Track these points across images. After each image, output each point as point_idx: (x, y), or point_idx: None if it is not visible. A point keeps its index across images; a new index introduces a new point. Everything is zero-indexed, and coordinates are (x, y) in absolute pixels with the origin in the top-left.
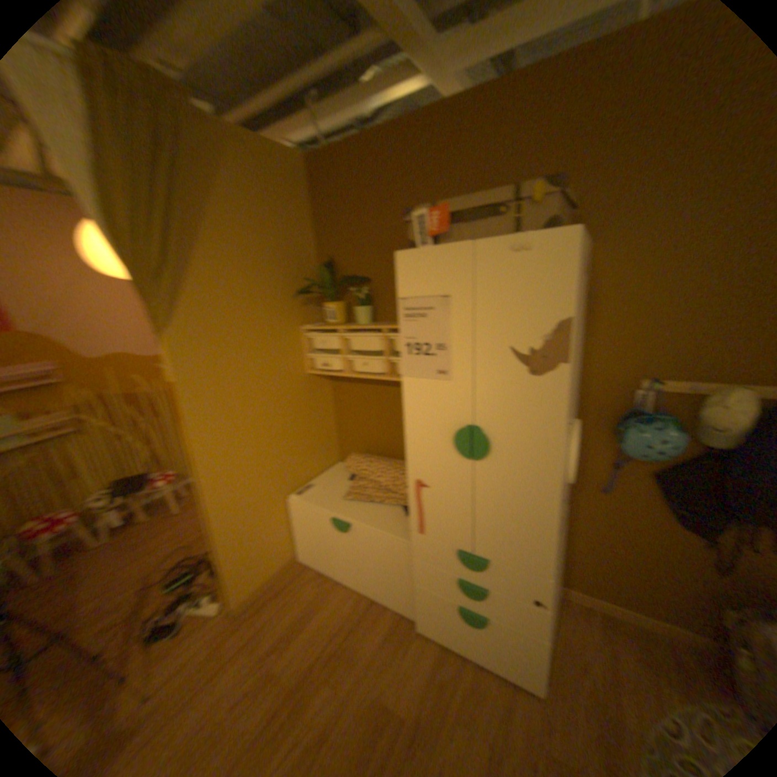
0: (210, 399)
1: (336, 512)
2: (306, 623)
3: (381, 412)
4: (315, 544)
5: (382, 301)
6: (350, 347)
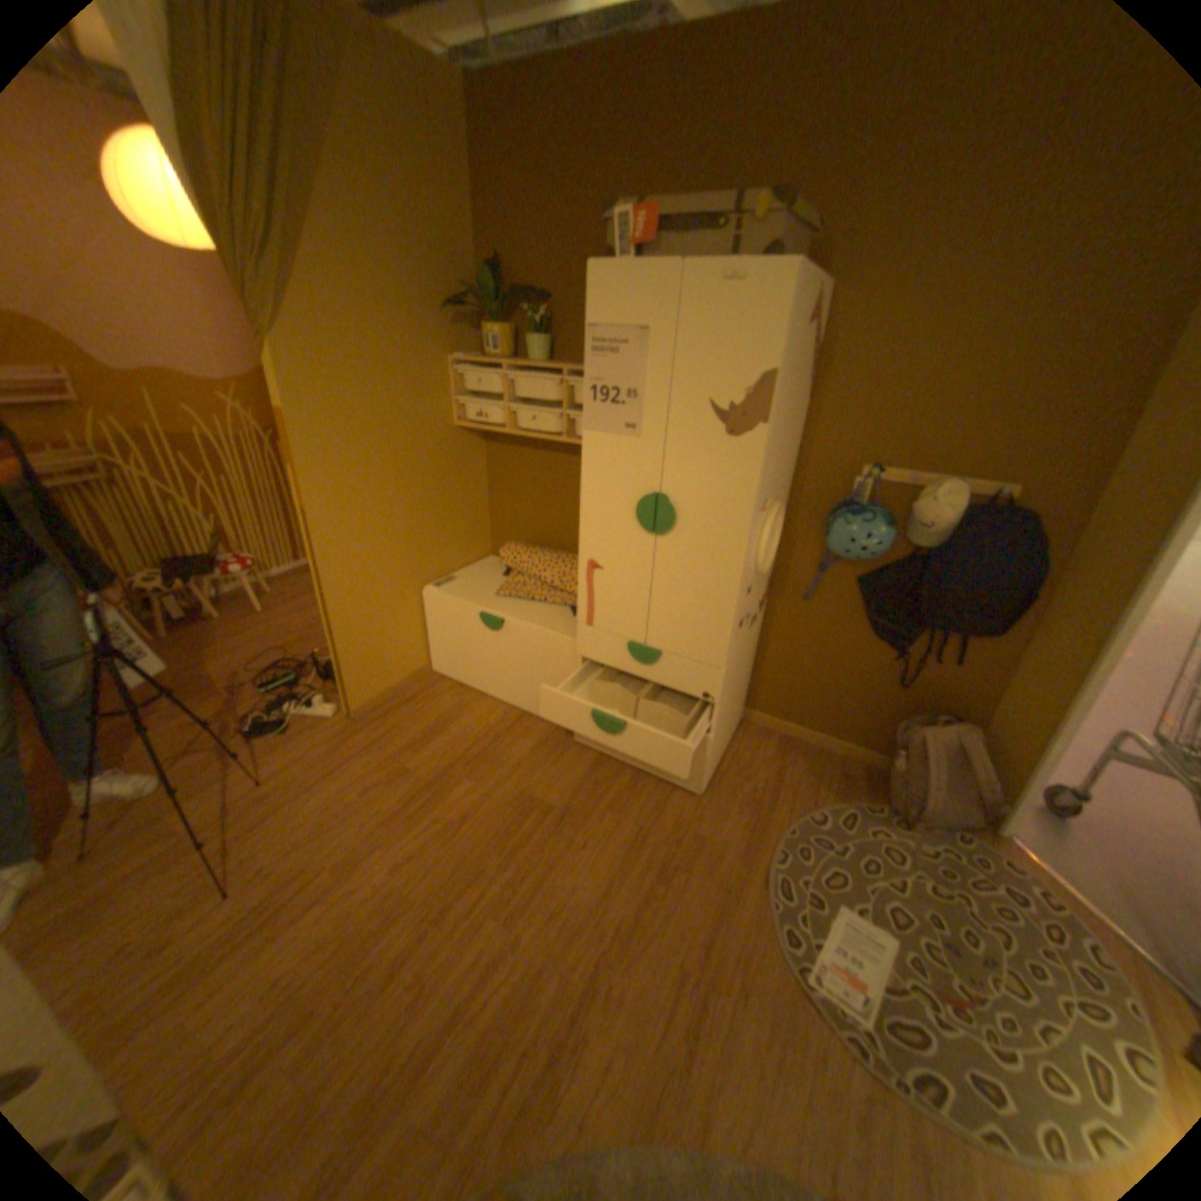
0: (330, 441)
1: (488, 607)
2: (447, 729)
3: (553, 490)
4: (459, 647)
5: (567, 332)
6: (519, 393)
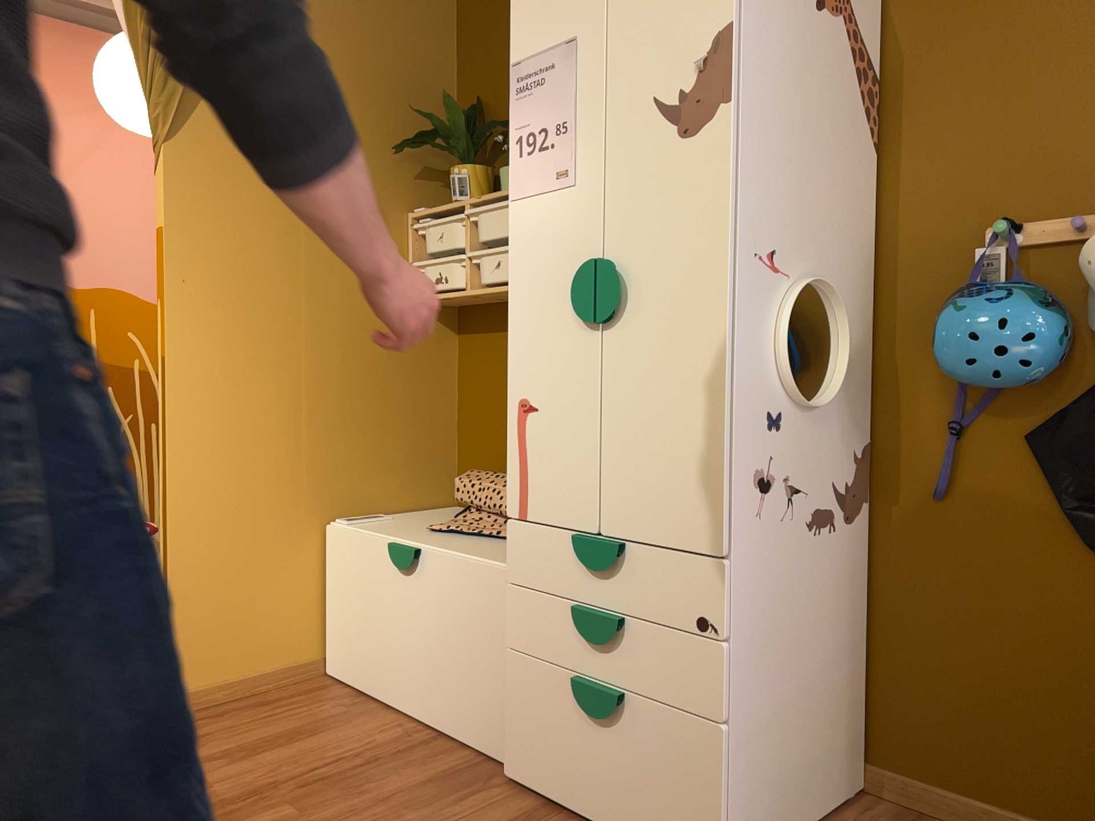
0: (222, 276)
1: (405, 538)
2: (300, 740)
3: None
4: (361, 617)
5: None
6: (483, 235)
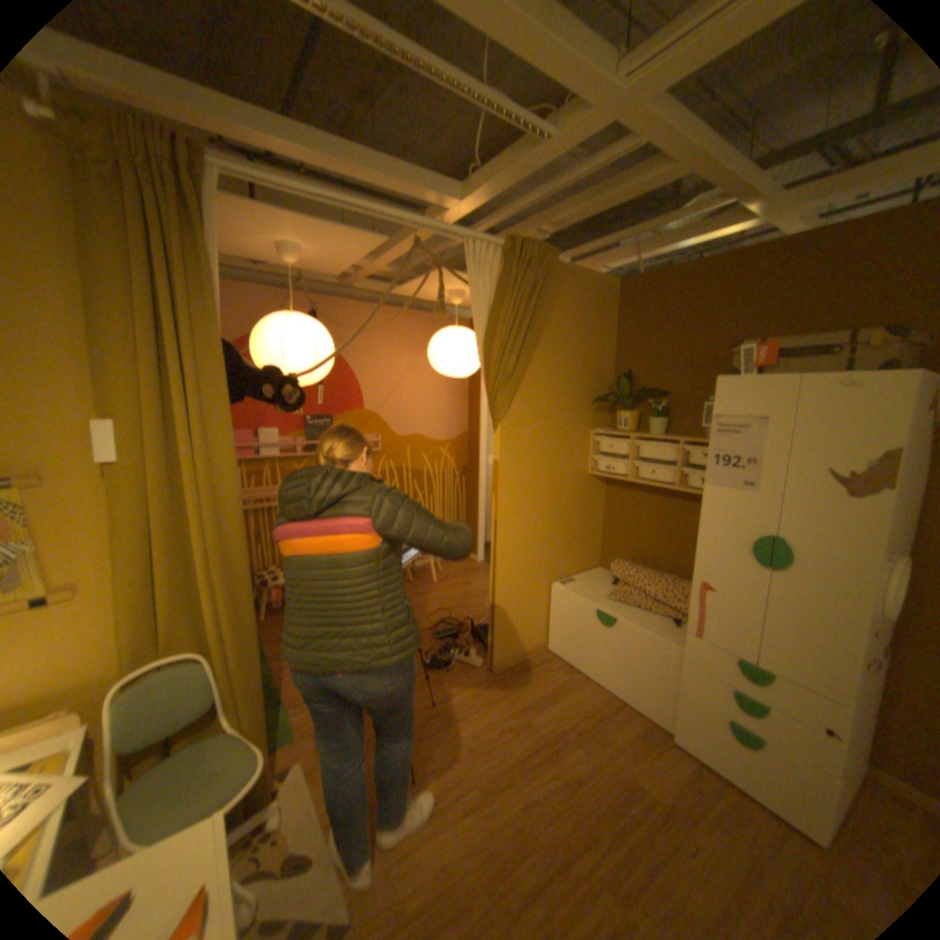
0: (518, 480)
1: (603, 607)
2: (561, 700)
3: (659, 523)
4: (574, 635)
5: (681, 415)
6: (641, 455)
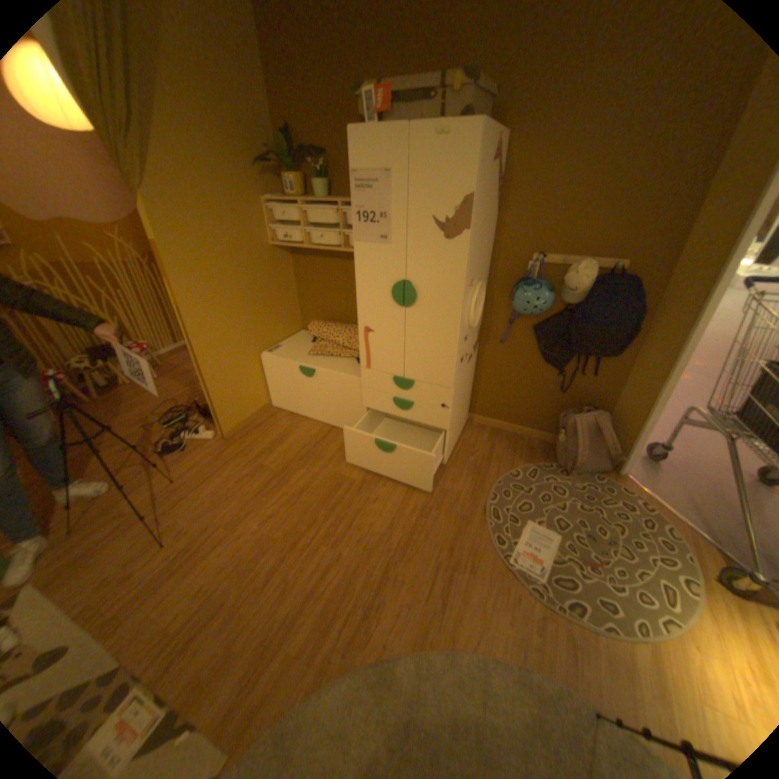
0: (189, 260)
1: (303, 363)
2: (285, 440)
3: (338, 284)
4: (287, 390)
5: (338, 175)
6: (310, 220)
